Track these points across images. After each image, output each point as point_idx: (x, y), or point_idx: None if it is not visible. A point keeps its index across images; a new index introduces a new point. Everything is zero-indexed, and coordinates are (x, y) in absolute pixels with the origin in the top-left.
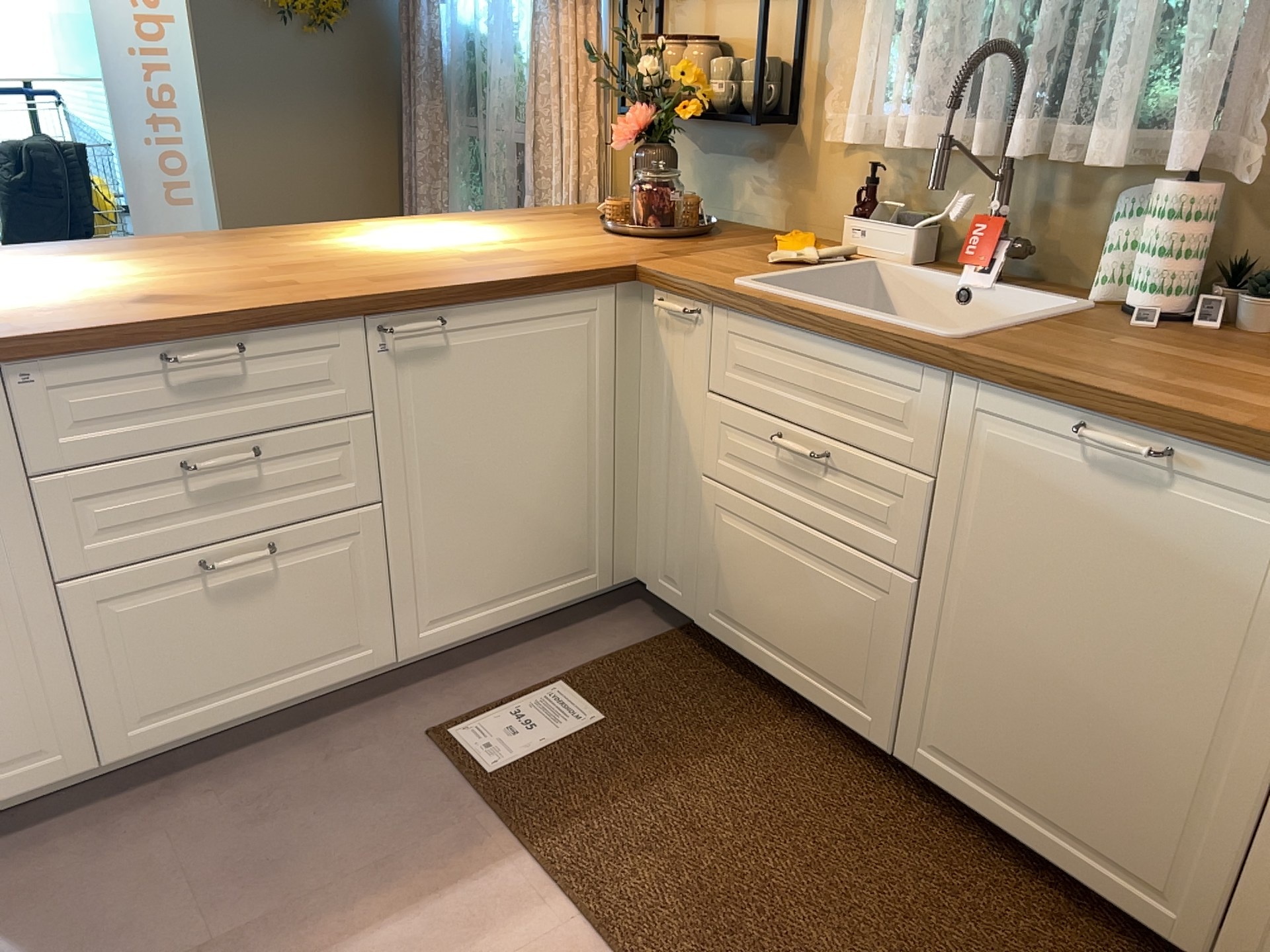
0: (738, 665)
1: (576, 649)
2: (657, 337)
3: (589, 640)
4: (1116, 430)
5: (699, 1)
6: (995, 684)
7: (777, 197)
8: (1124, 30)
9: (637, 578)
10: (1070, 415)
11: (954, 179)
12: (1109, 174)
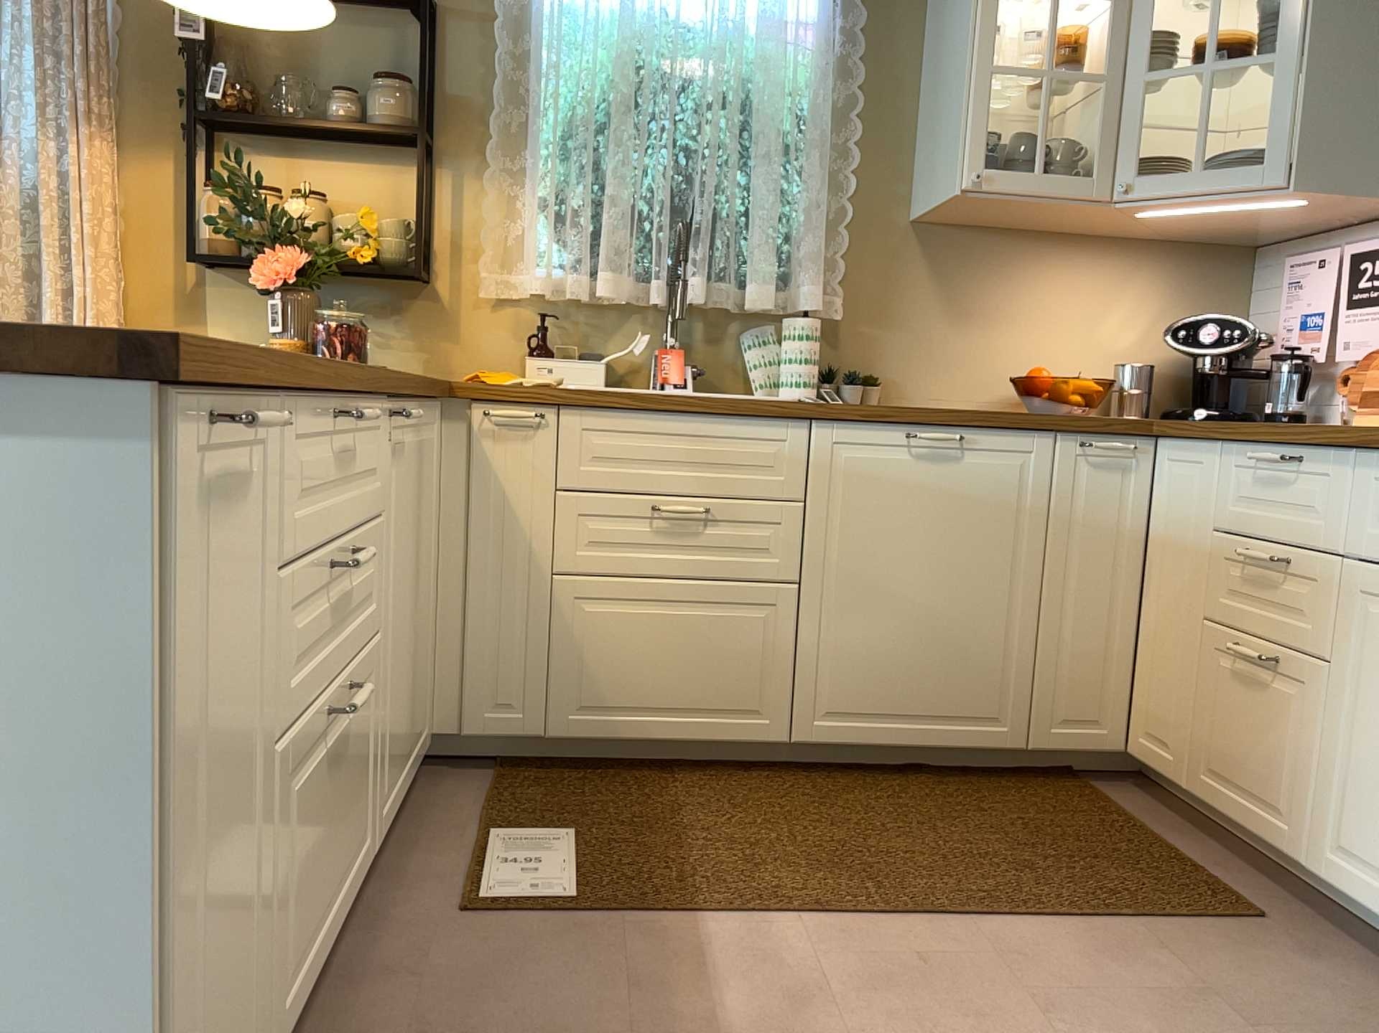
0: (584, 767)
1: (446, 812)
2: (475, 451)
3: (444, 803)
4: (931, 430)
5: (282, 158)
6: (873, 635)
7: (413, 348)
8: (756, 220)
9: (437, 733)
10: (900, 428)
11: (611, 324)
12: (735, 316)
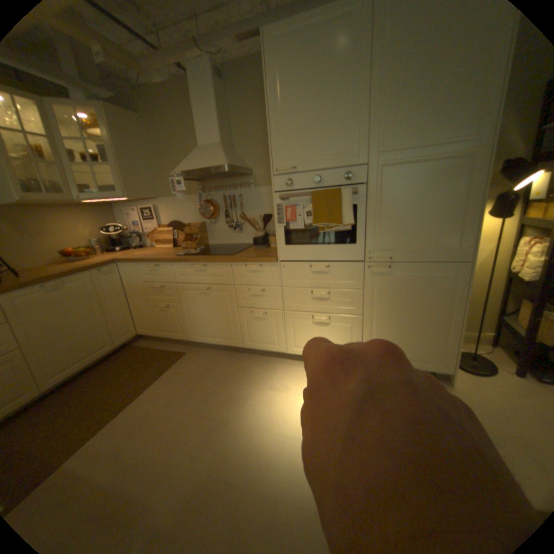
0: None
1: None
2: None
3: None
4: (48, 282)
5: None
6: (56, 347)
7: None
8: None
9: None
10: (36, 285)
11: None
12: None
